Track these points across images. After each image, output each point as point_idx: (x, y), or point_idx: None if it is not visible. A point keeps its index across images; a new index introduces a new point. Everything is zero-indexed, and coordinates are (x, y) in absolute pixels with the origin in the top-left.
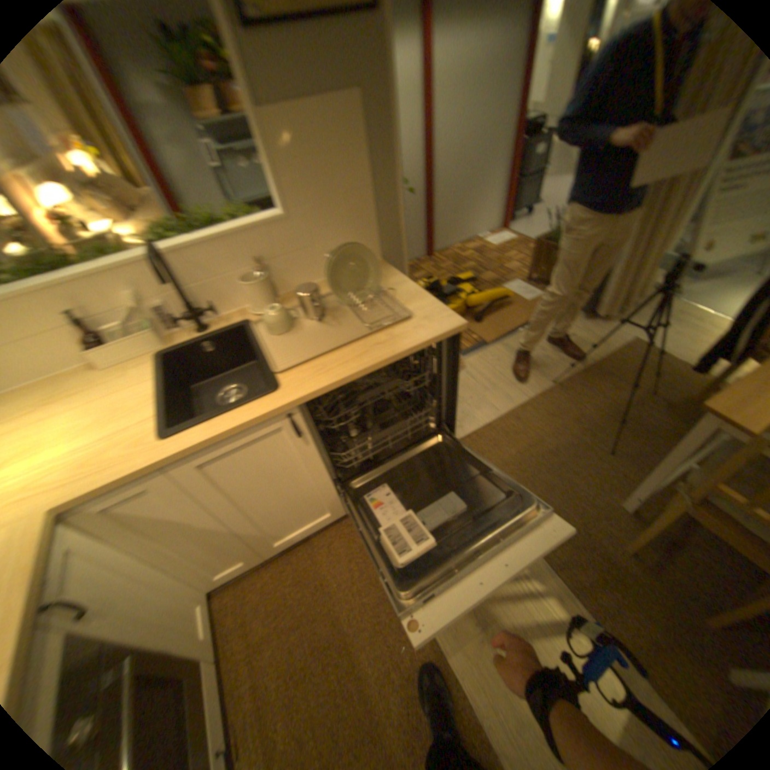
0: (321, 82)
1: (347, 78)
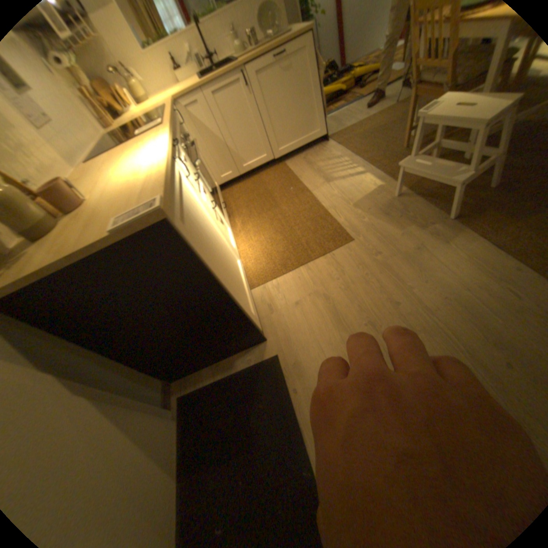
0: None
1: None
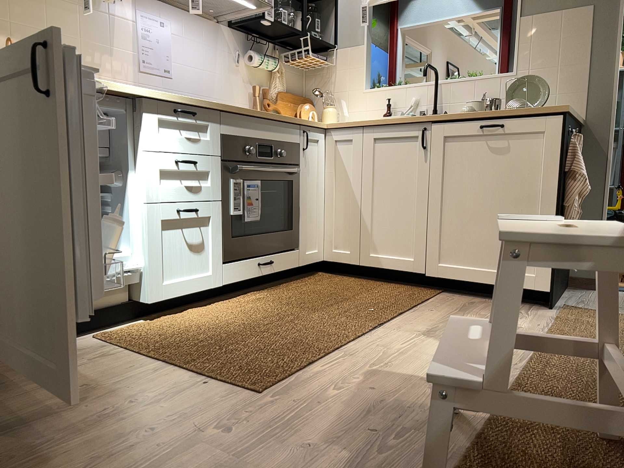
0: (566, 7)
1: (586, 3)
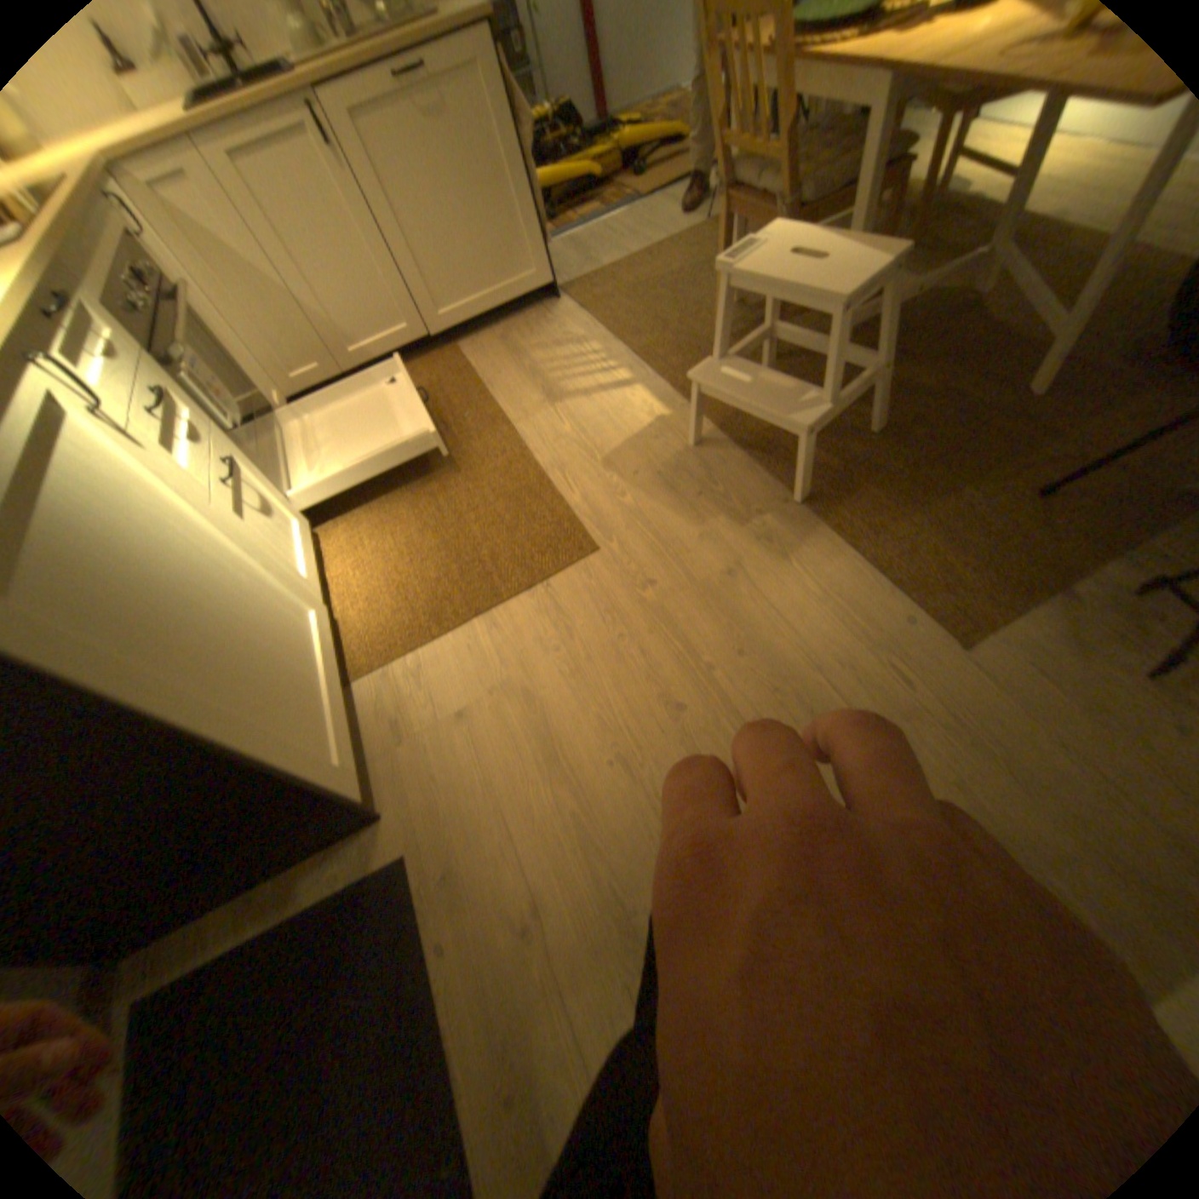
0: None
1: None
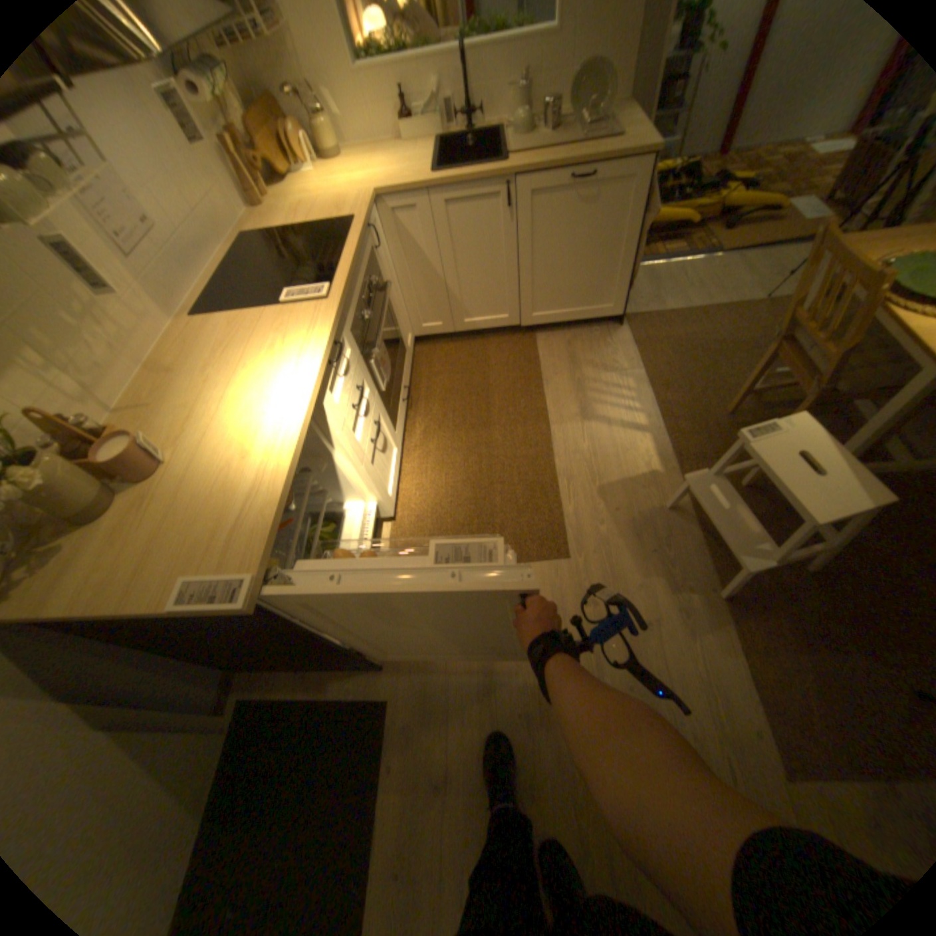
0: None
1: None
